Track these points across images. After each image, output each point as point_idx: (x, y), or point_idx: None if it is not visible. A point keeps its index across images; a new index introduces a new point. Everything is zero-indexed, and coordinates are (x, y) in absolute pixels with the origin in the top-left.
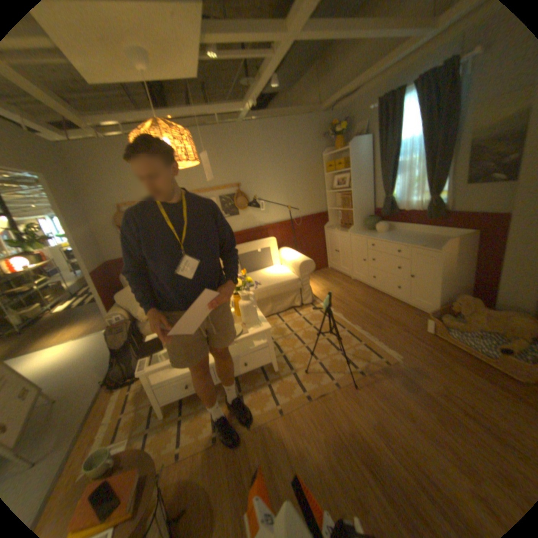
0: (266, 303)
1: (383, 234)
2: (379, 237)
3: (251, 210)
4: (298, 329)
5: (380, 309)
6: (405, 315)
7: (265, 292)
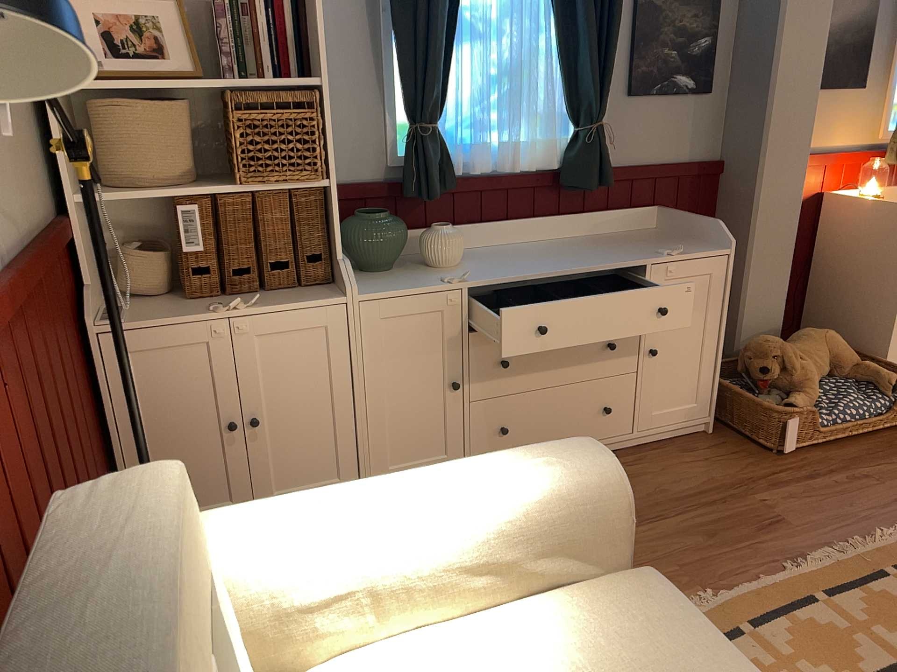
0: None
1: (484, 267)
2: (511, 271)
3: None
4: None
5: (650, 498)
6: (688, 467)
7: None
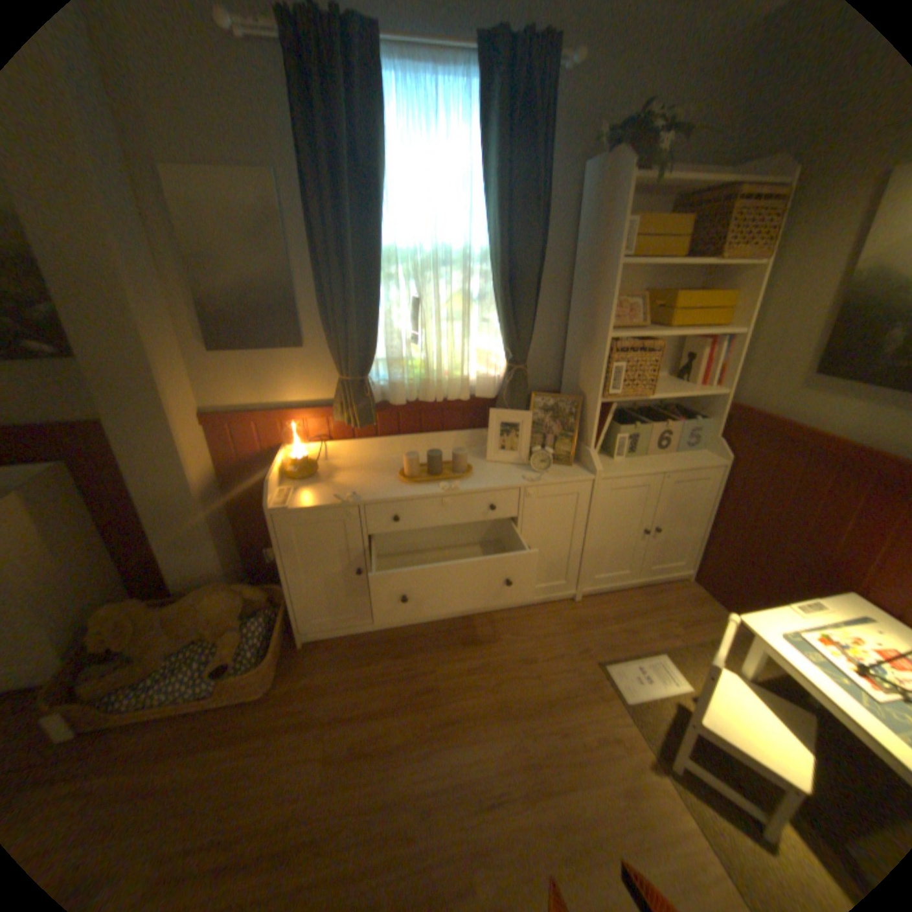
0: None
1: None
2: None
3: None
4: None
5: None
6: None
7: None
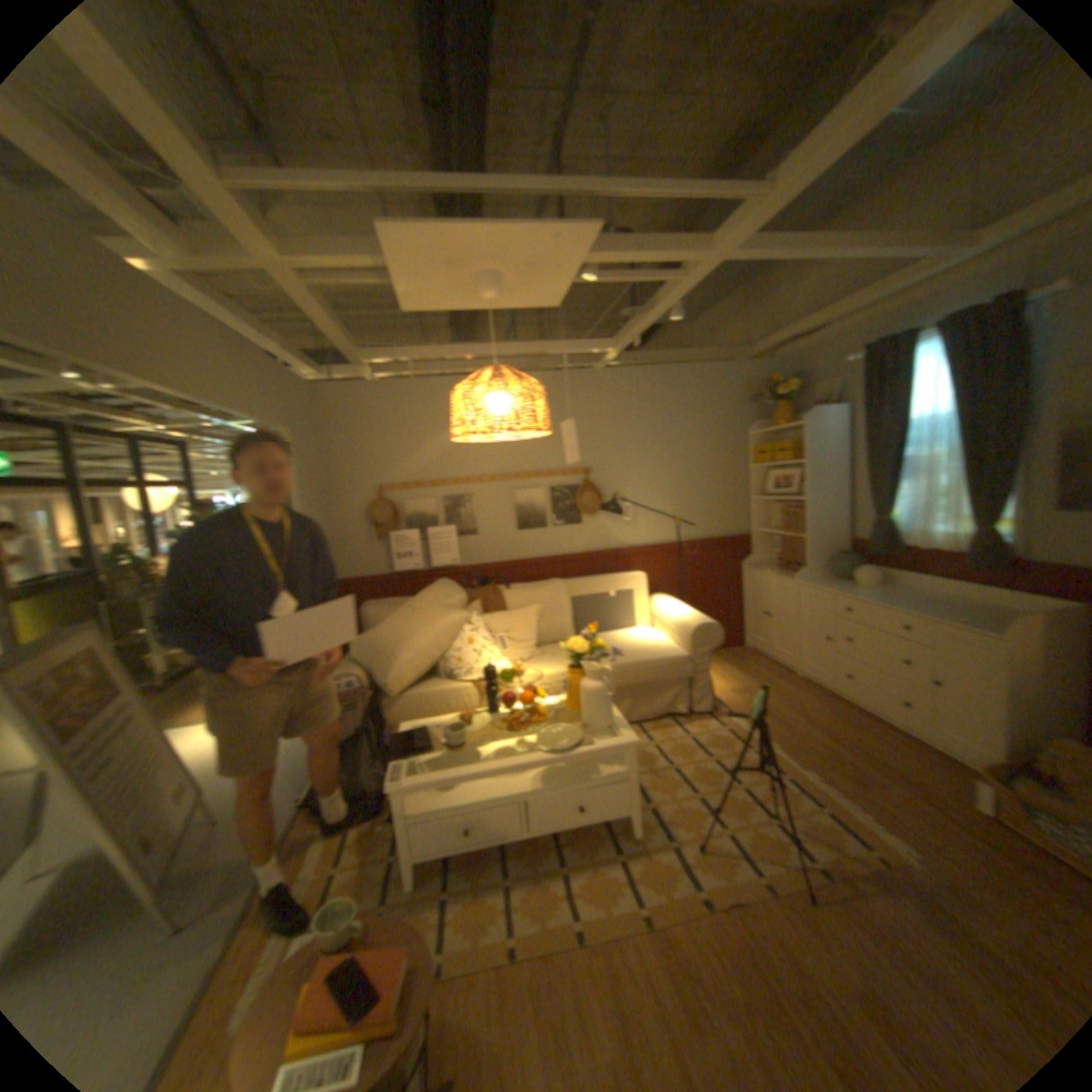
0: (622, 699)
1: (871, 592)
2: (864, 596)
3: (606, 518)
4: (685, 763)
5: (865, 747)
6: (924, 768)
7: (623, 677)
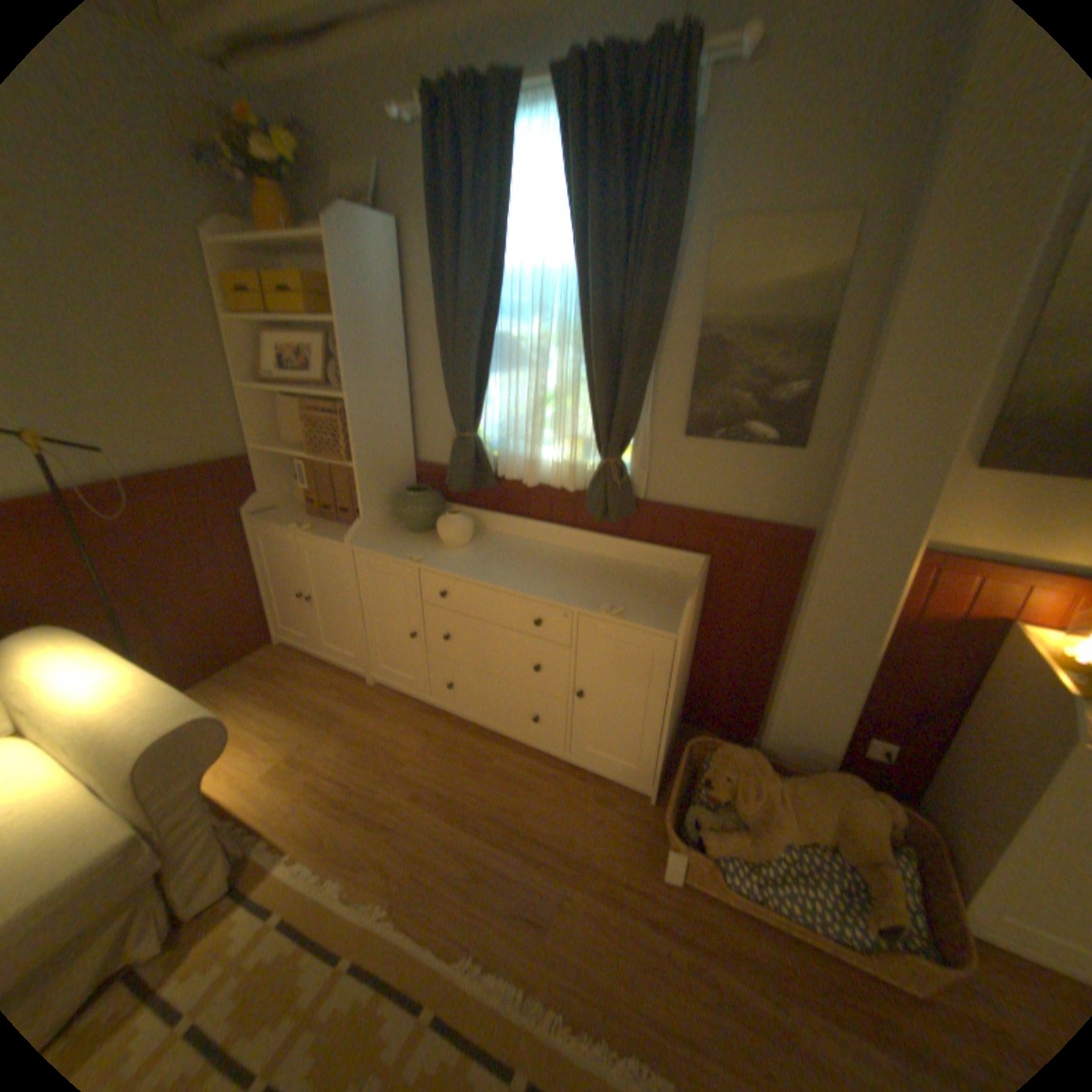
0: None
1: (468, 556)
2: (466, 568)
3: None
4: None
5: (502, 811)
6: (576, 814)
7: None
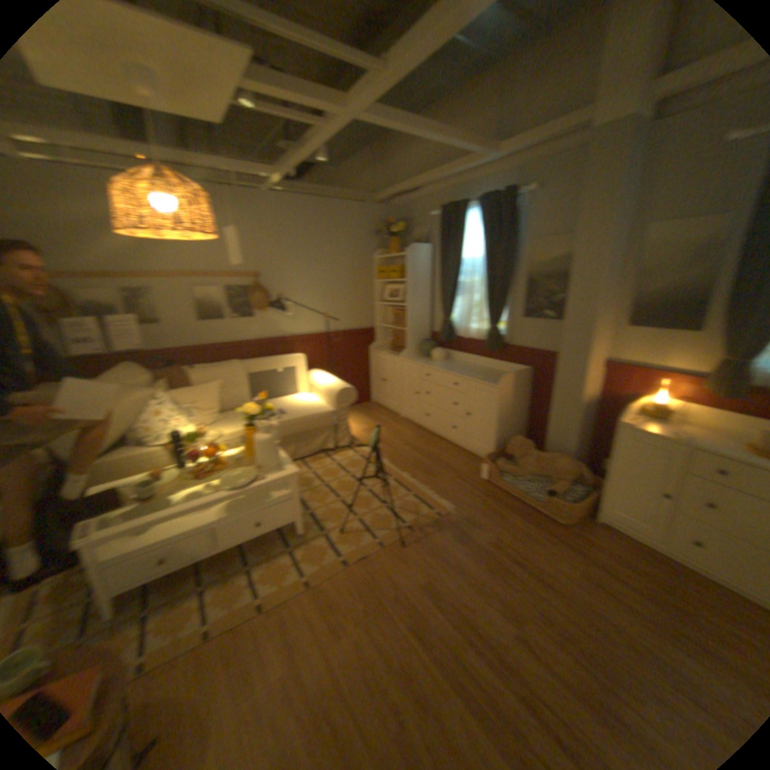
0: (287, 444)
1: (438, 364)
2: (434, 367)
3: (271, 313)
4: (330, 480)
5: (432, 454)
6: (458, 461)
7: (287, 429)
